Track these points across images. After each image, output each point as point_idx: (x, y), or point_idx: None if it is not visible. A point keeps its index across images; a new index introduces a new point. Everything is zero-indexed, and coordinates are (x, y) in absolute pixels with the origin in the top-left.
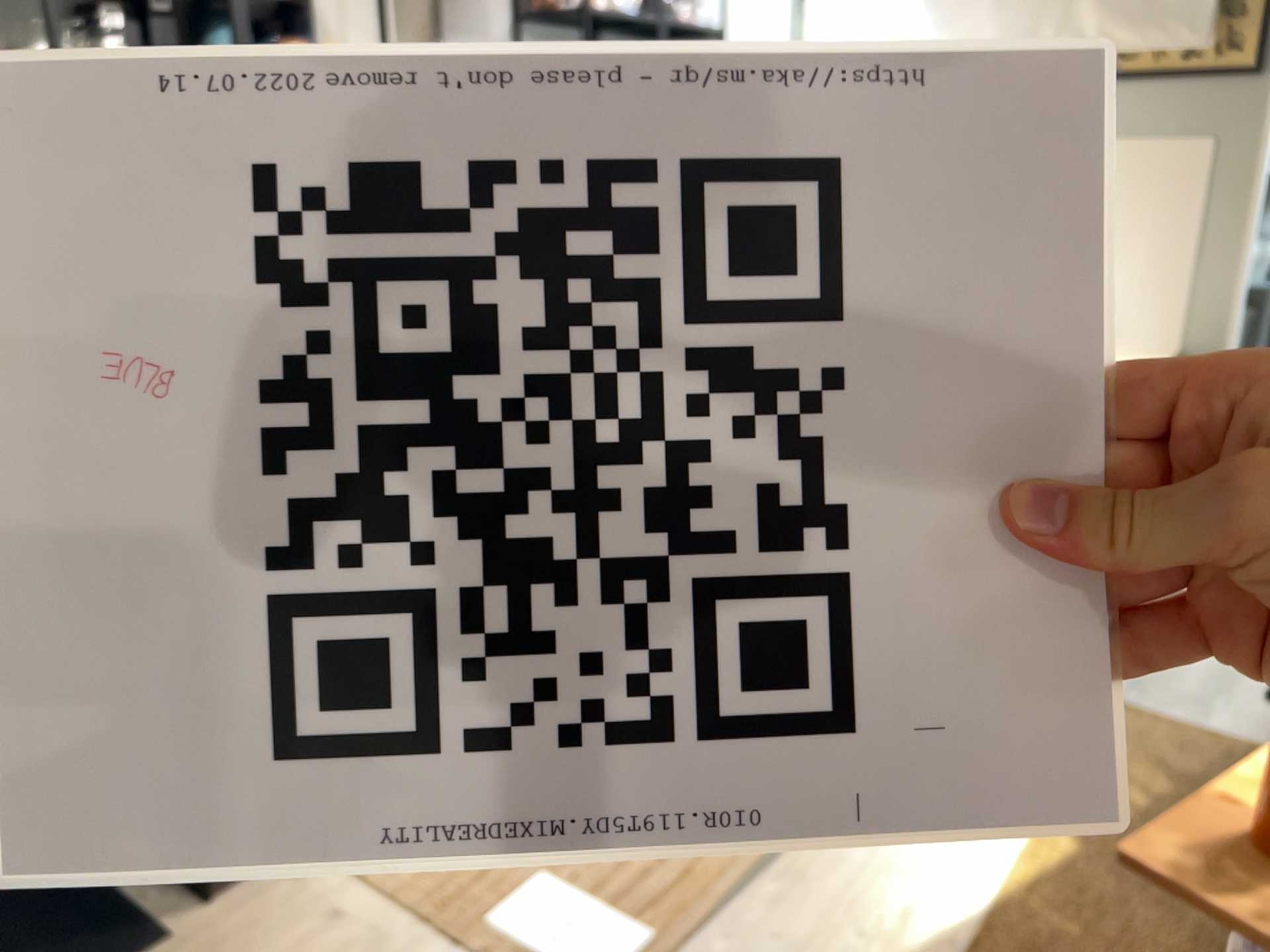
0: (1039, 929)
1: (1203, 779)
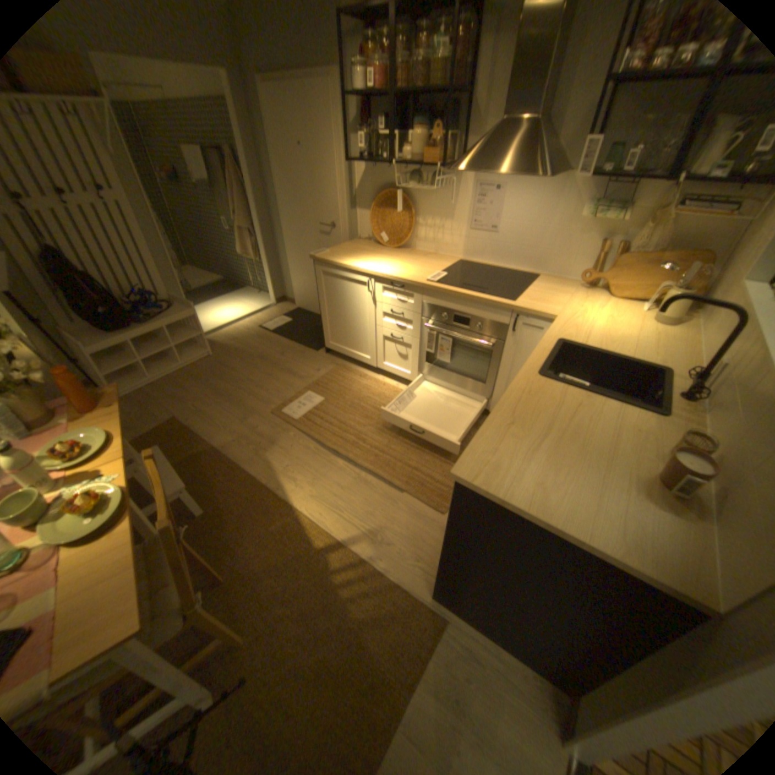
0: (277, 515)
1: (359, 639)
